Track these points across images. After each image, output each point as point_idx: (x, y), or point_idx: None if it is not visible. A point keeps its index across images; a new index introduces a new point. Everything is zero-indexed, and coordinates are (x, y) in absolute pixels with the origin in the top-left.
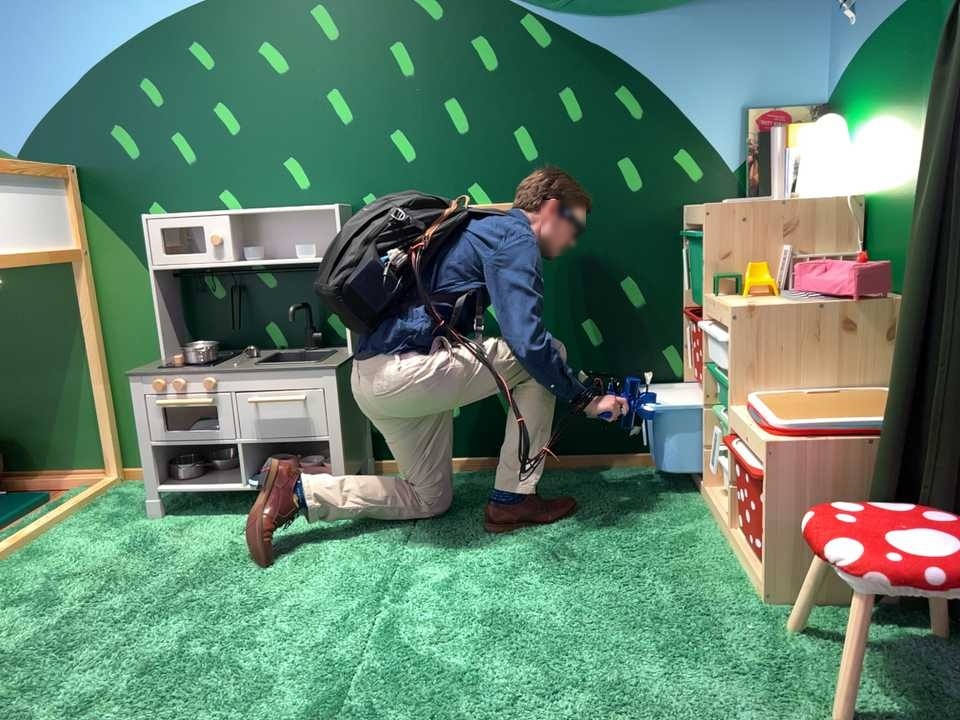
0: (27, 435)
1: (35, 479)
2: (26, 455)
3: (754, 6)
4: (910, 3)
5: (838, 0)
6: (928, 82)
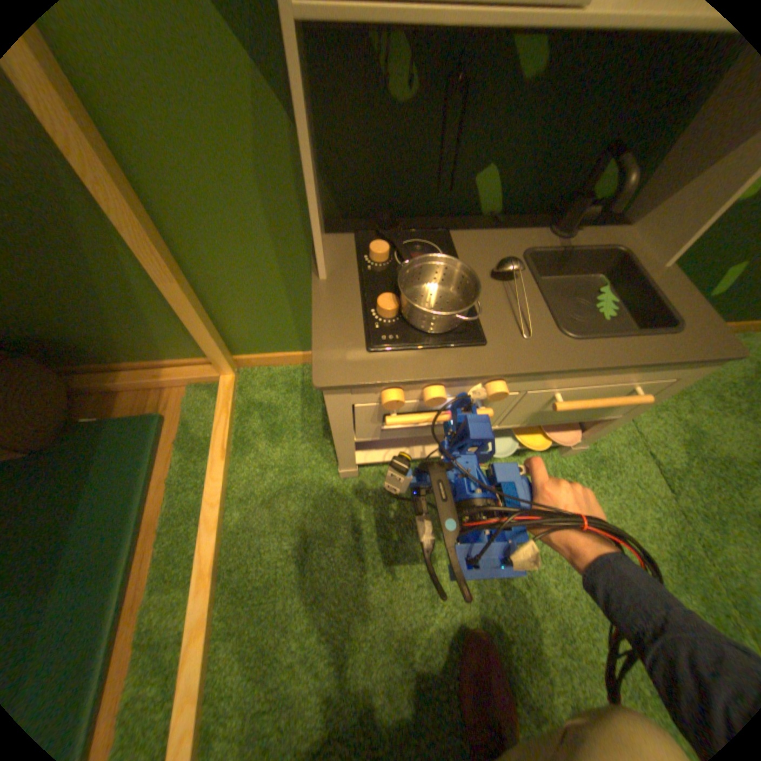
0: (70, 332)
1: (122, 382)
2: (85, 351)
3: None
4: None
5: None
6: None
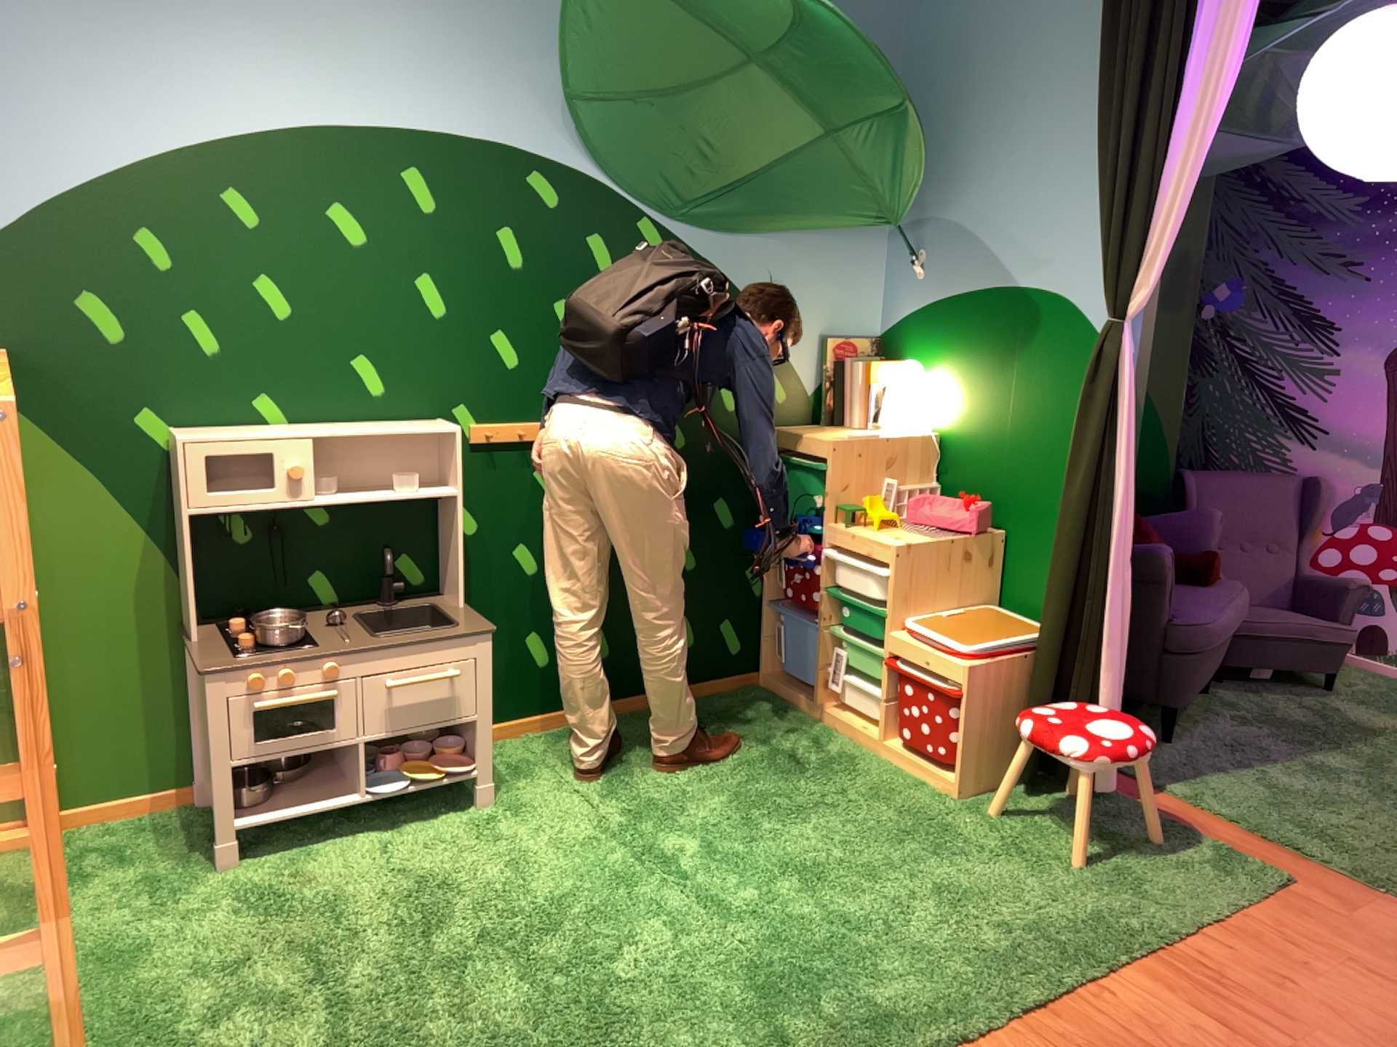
0: None
1: None
2: None
3: (831, 245)
4: (990, 297)
5: (908, 262)
6: (1011, 366)
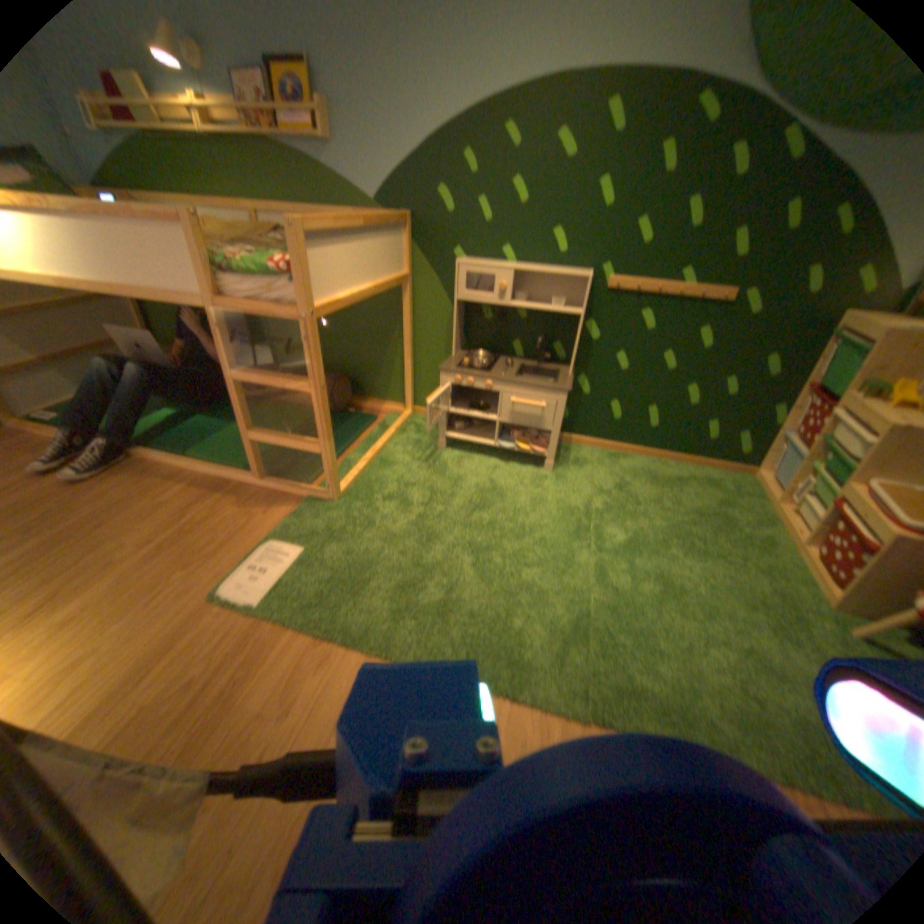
0: (361, 378)
1: (365, 403)
2: (359, 388)
3: None
4: None
5: None
6: None
